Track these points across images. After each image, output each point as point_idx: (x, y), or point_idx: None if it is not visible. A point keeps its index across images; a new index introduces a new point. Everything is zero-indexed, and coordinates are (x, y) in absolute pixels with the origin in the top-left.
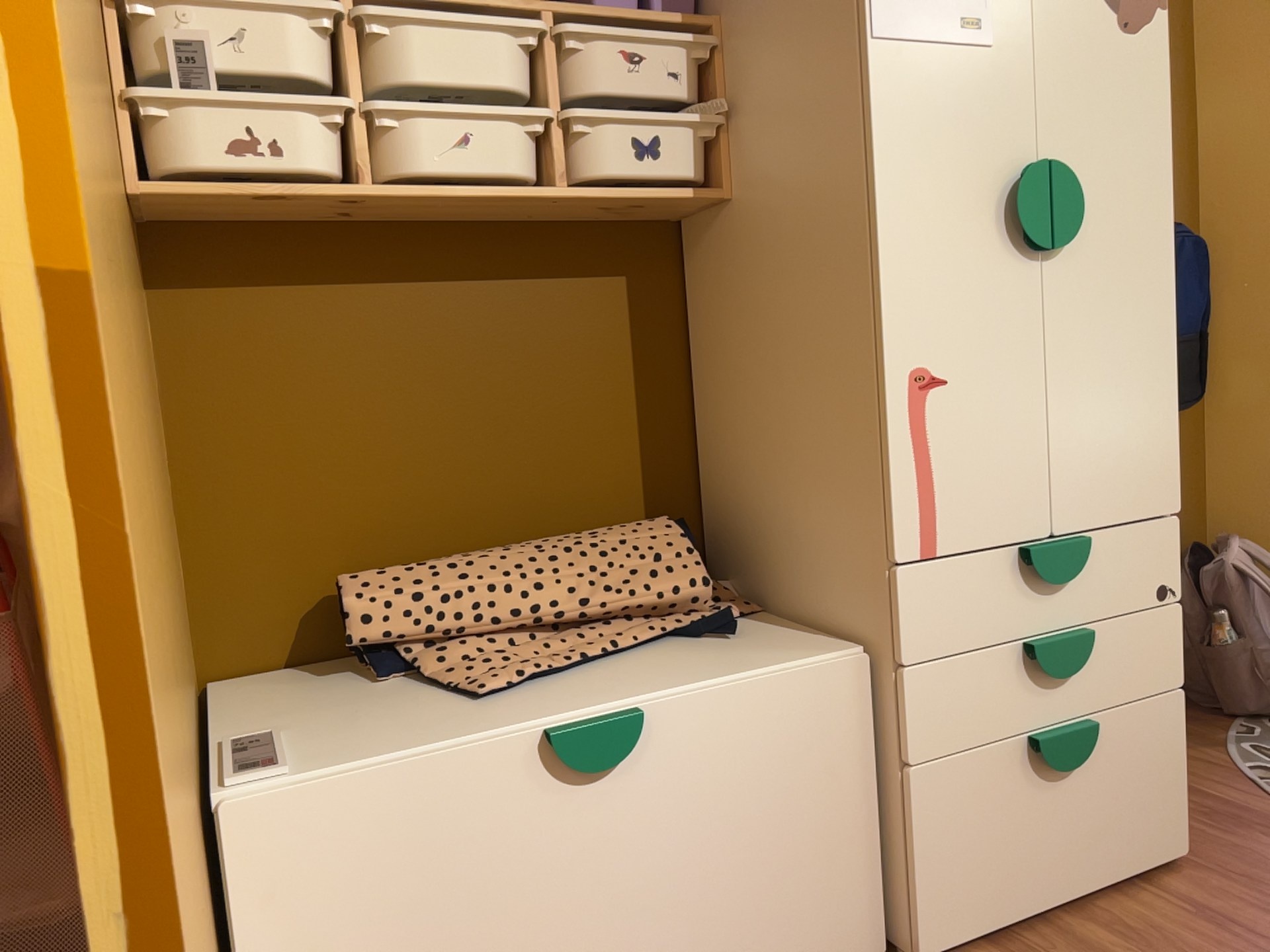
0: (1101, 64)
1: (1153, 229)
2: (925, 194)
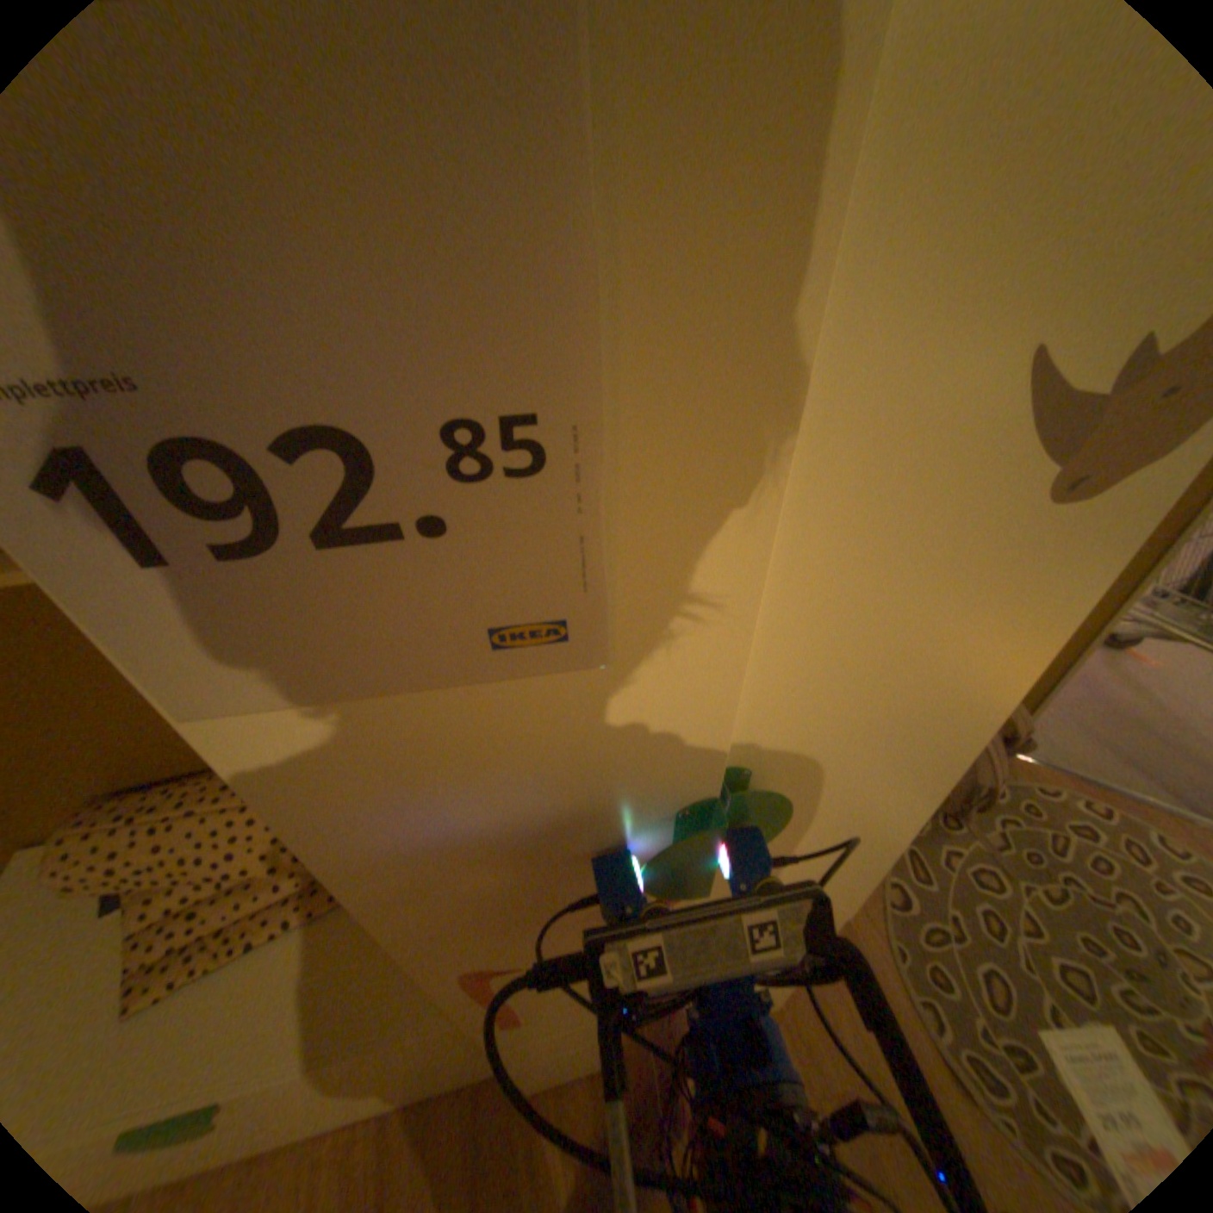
0: (946, 582)
1: (936, 763)
2: (443, 860)
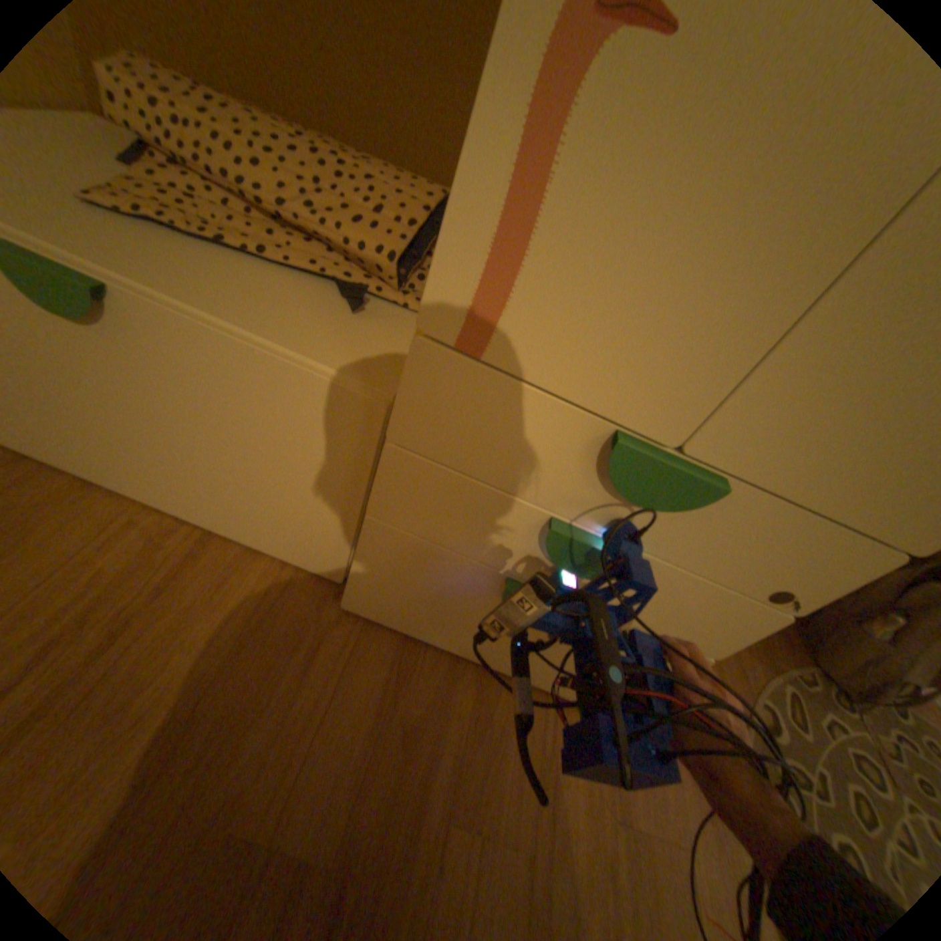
0: None
1: None
2: None
